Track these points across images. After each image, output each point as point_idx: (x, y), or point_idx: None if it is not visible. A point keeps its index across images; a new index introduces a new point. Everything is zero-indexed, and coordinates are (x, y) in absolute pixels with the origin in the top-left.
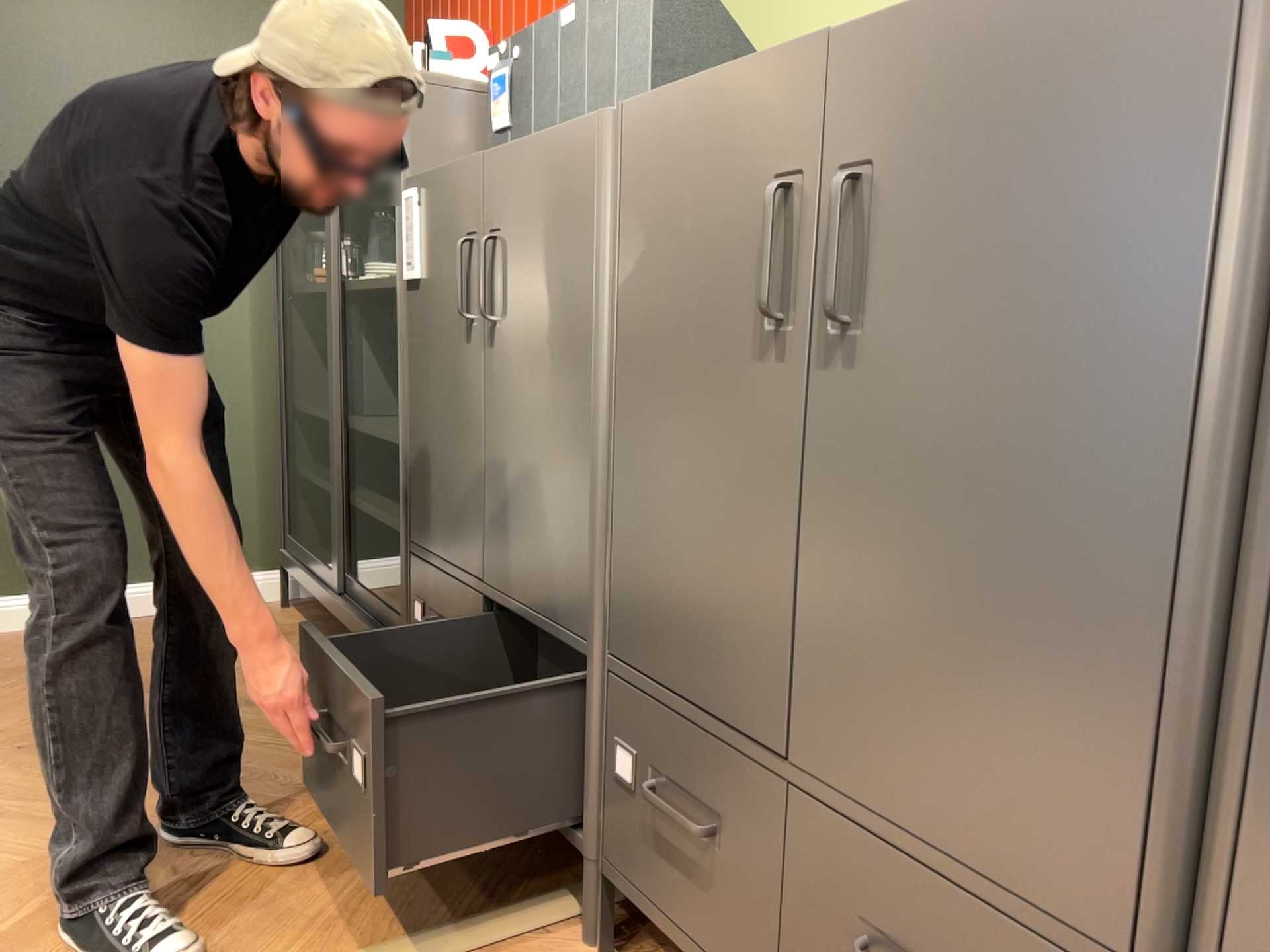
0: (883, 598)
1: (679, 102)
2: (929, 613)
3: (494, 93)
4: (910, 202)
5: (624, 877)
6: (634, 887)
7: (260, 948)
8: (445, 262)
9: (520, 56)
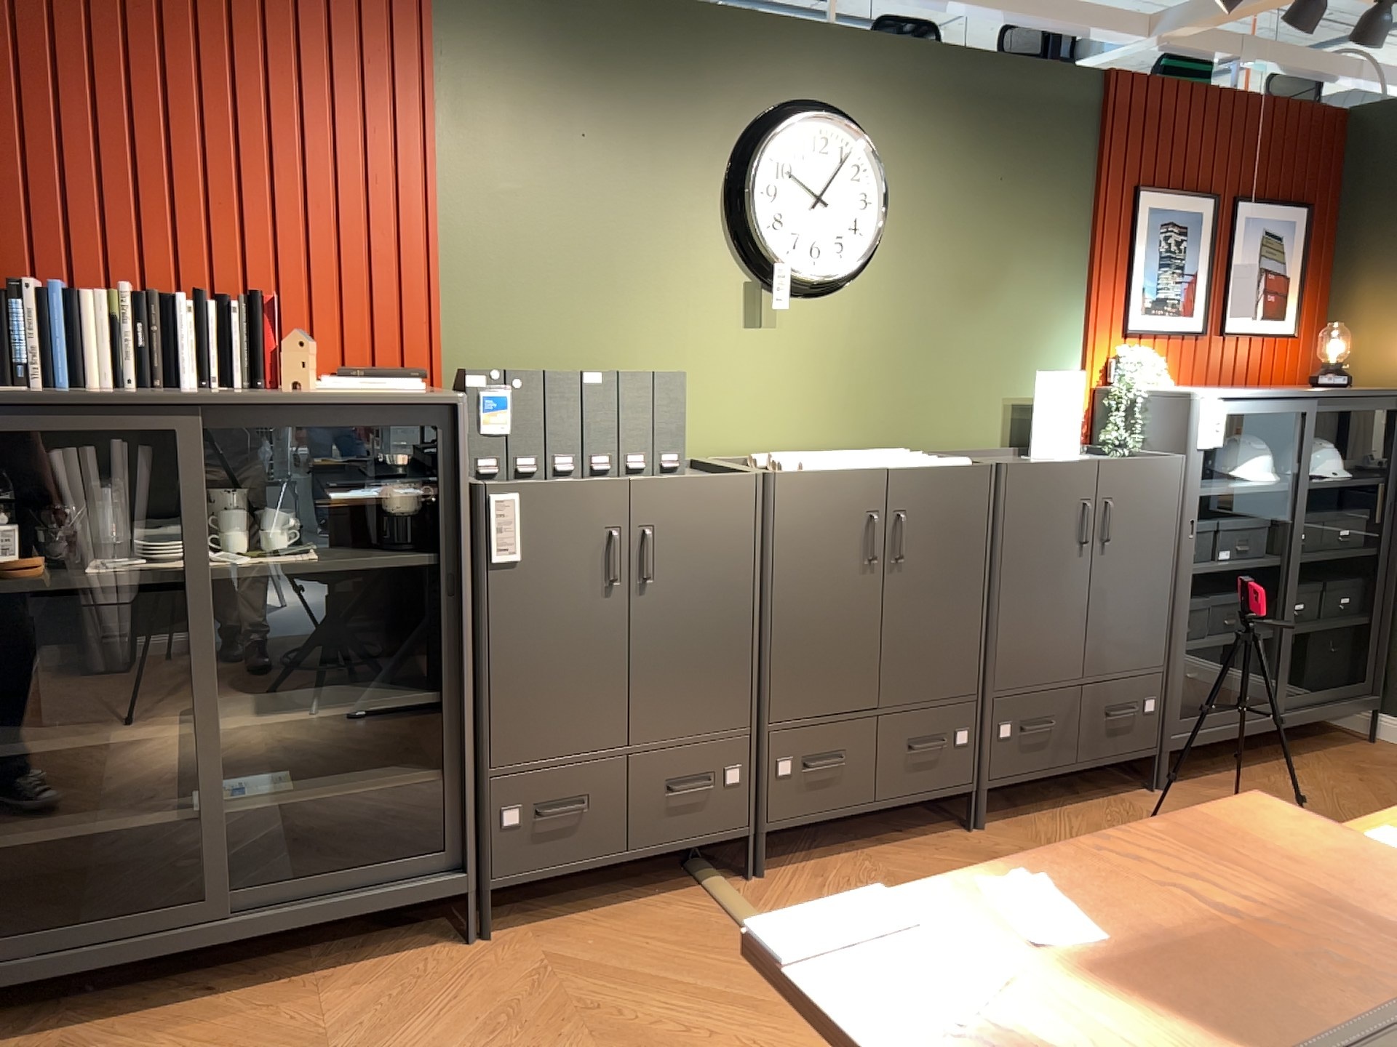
0: (914, 639)
1: (816, 478)
2: (928, 637)
3: (483, 403)
4: (920, 523)
5: (785, 820)
6: (792, 819)
7: (742, 978)
8: (566, 547)
9: (521, 383)
